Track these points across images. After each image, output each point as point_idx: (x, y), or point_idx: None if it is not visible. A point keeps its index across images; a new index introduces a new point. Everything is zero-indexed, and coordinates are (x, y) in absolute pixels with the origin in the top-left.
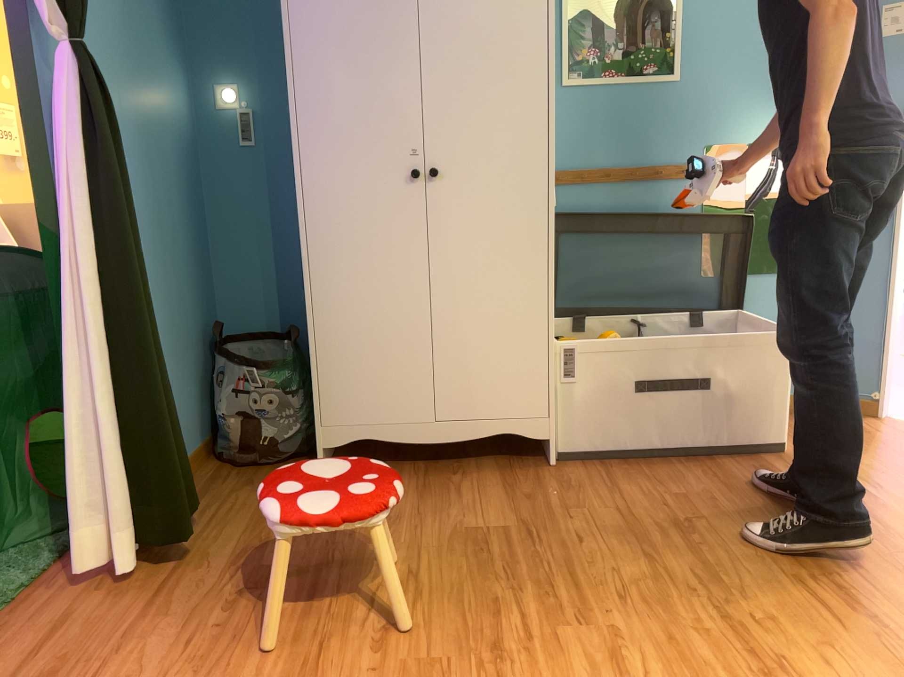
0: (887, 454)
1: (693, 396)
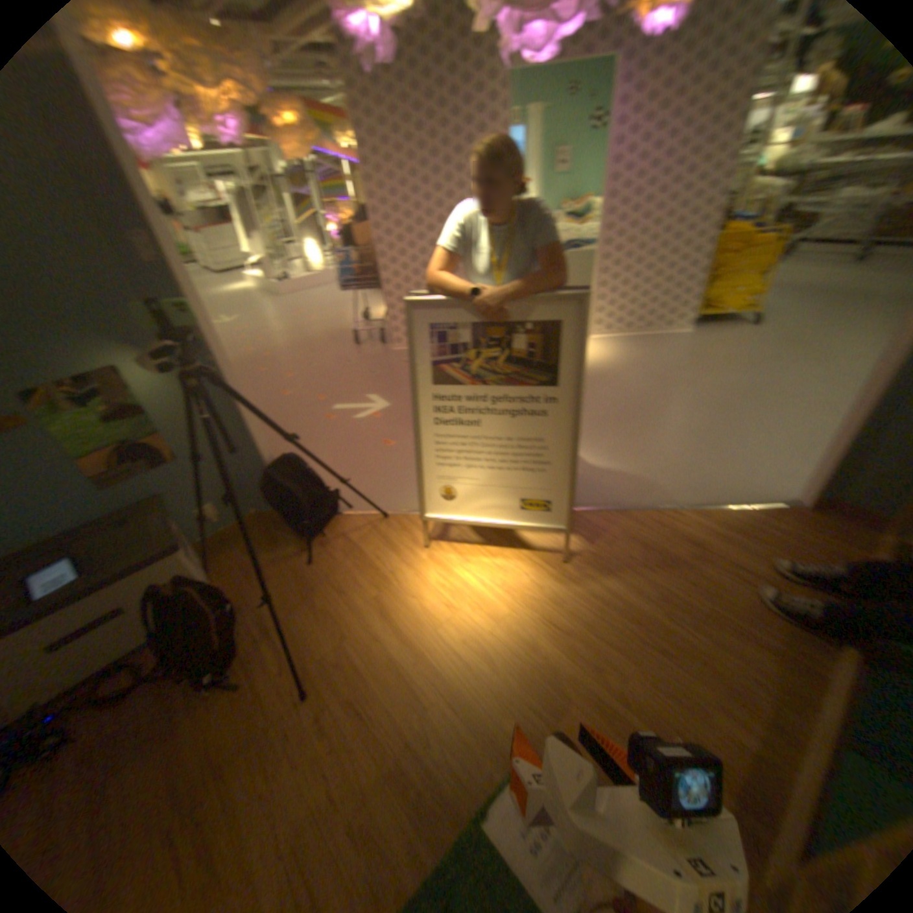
0: (282, 572)
1: (110, 626)
